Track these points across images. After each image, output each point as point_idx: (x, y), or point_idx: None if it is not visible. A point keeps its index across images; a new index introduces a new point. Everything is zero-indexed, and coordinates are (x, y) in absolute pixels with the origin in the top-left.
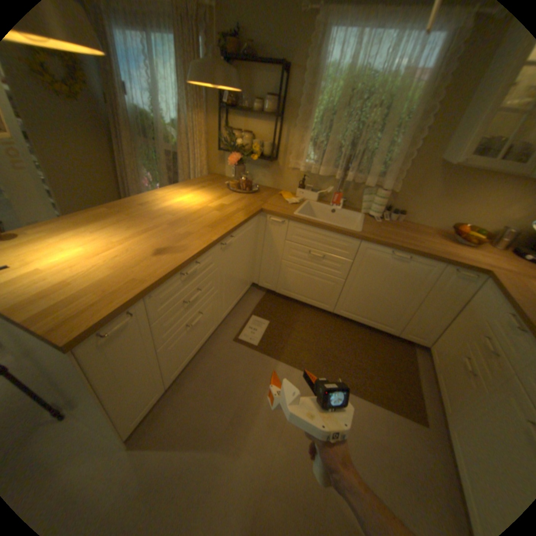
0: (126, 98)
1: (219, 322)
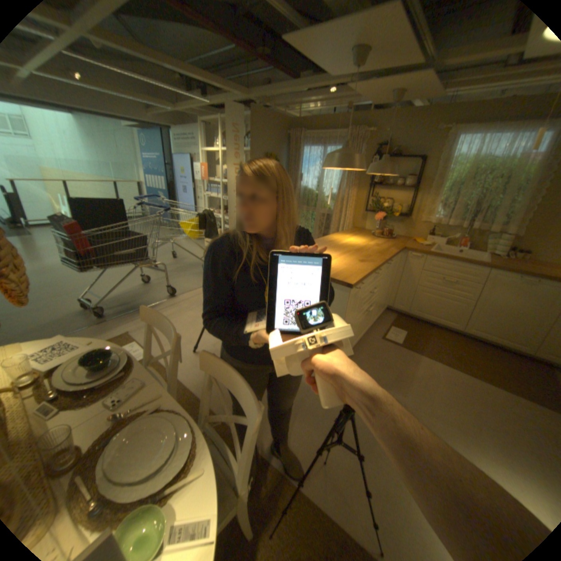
0: (300, 182)
1: (371, 323)
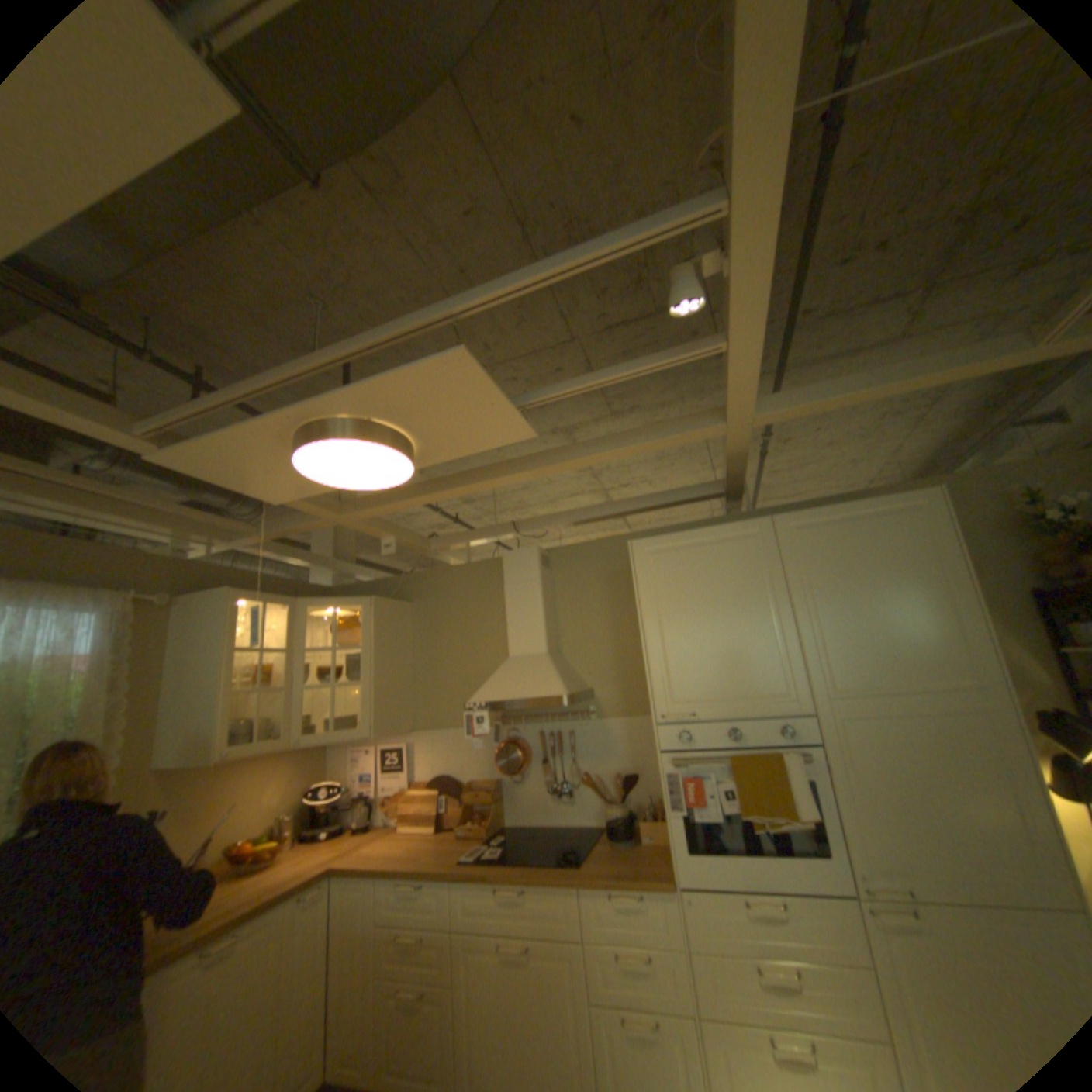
0: None
1: None
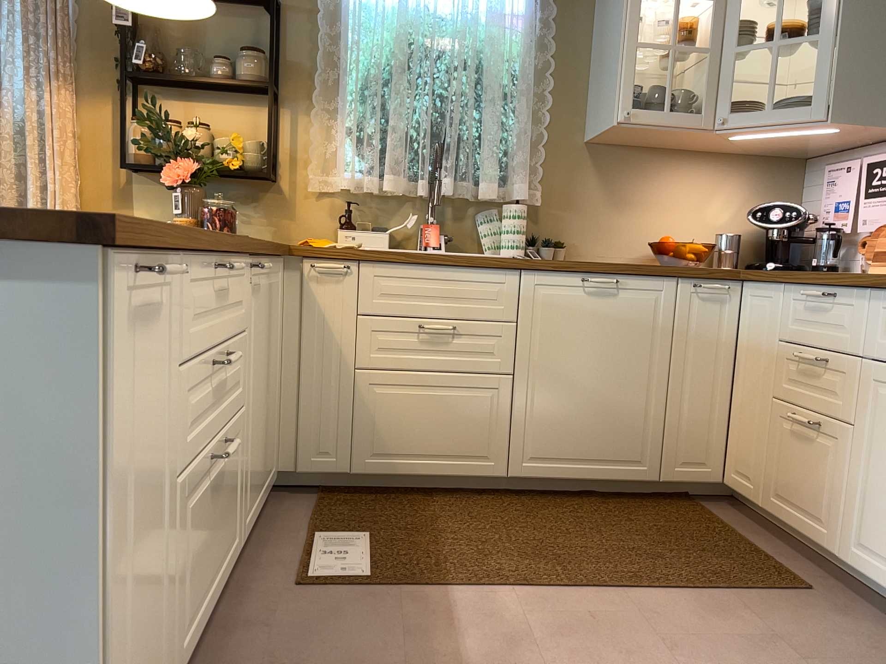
0: None
1: (239, 539)
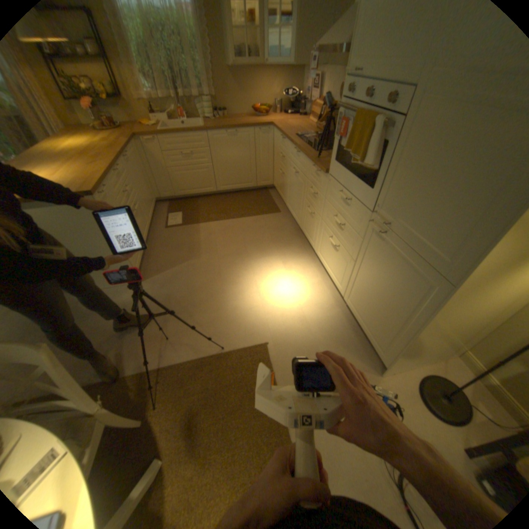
0: None
1: (148, 220)
